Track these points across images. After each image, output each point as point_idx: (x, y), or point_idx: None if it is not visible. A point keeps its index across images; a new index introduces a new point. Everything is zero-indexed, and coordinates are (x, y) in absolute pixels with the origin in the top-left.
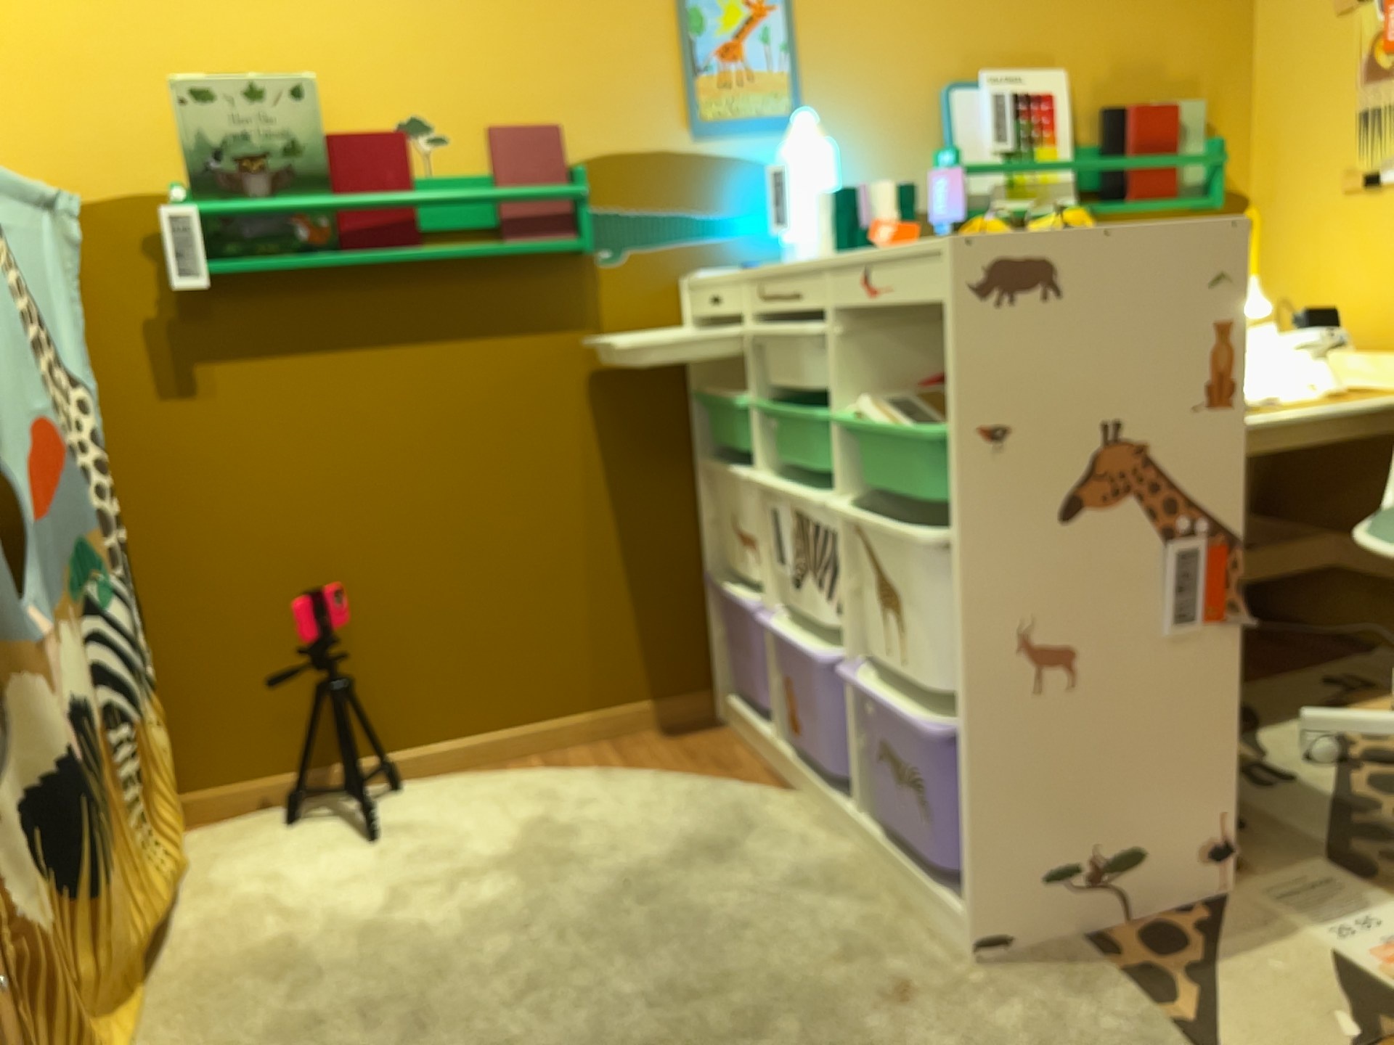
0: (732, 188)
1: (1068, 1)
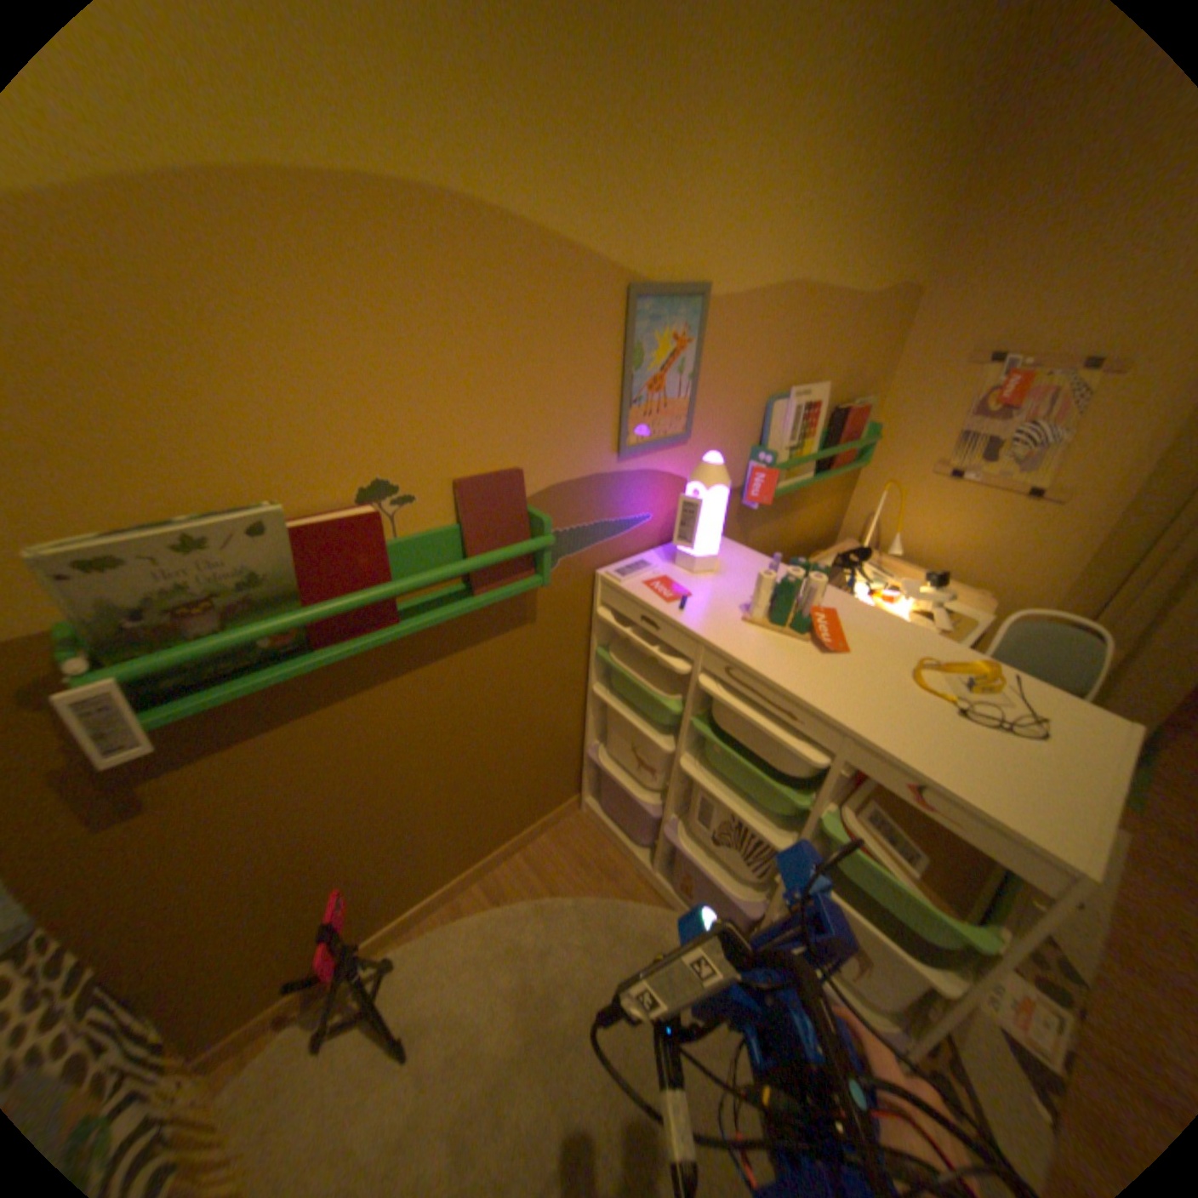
0: (638, 494)
1: (842, 329)
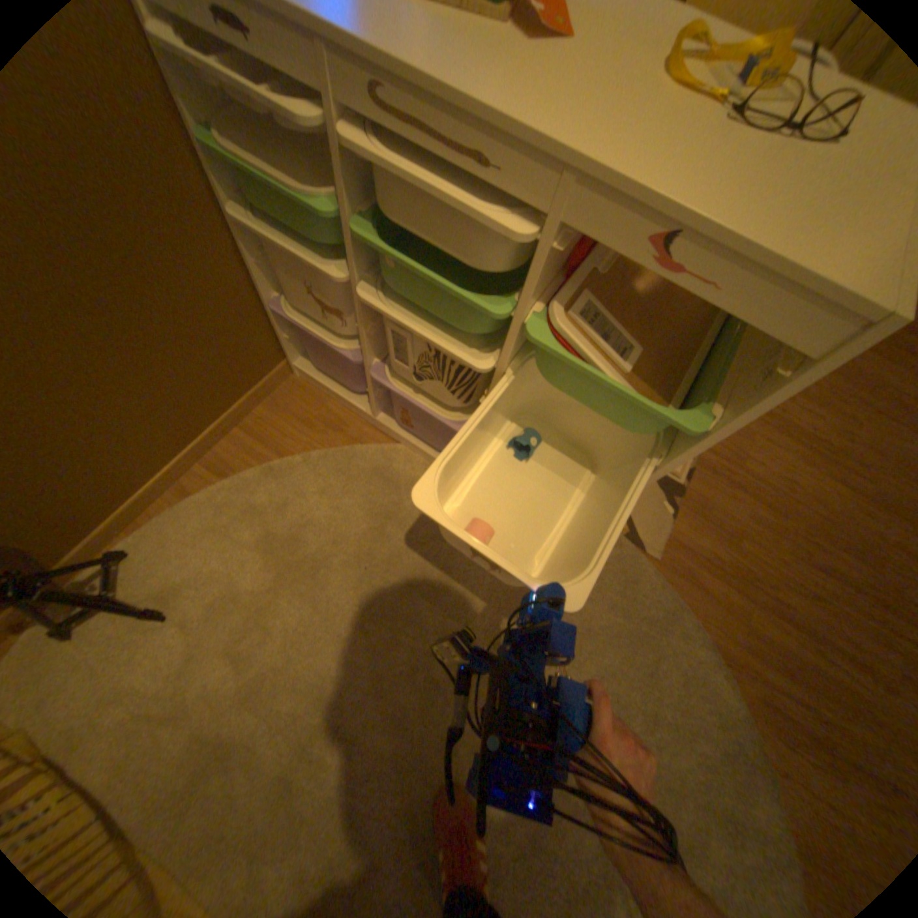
0: None
1: None
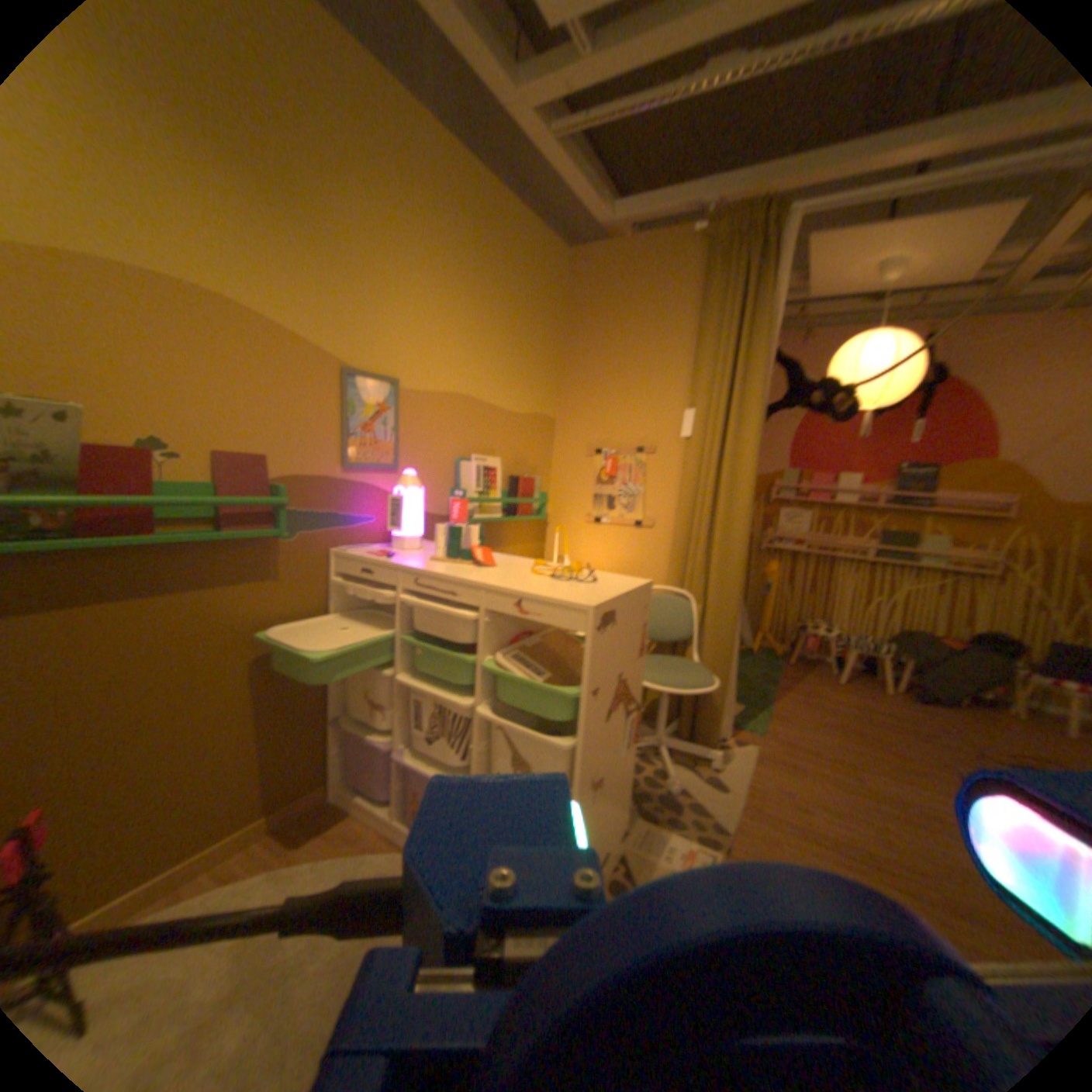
0: (363, 500)
1: (502, 429)
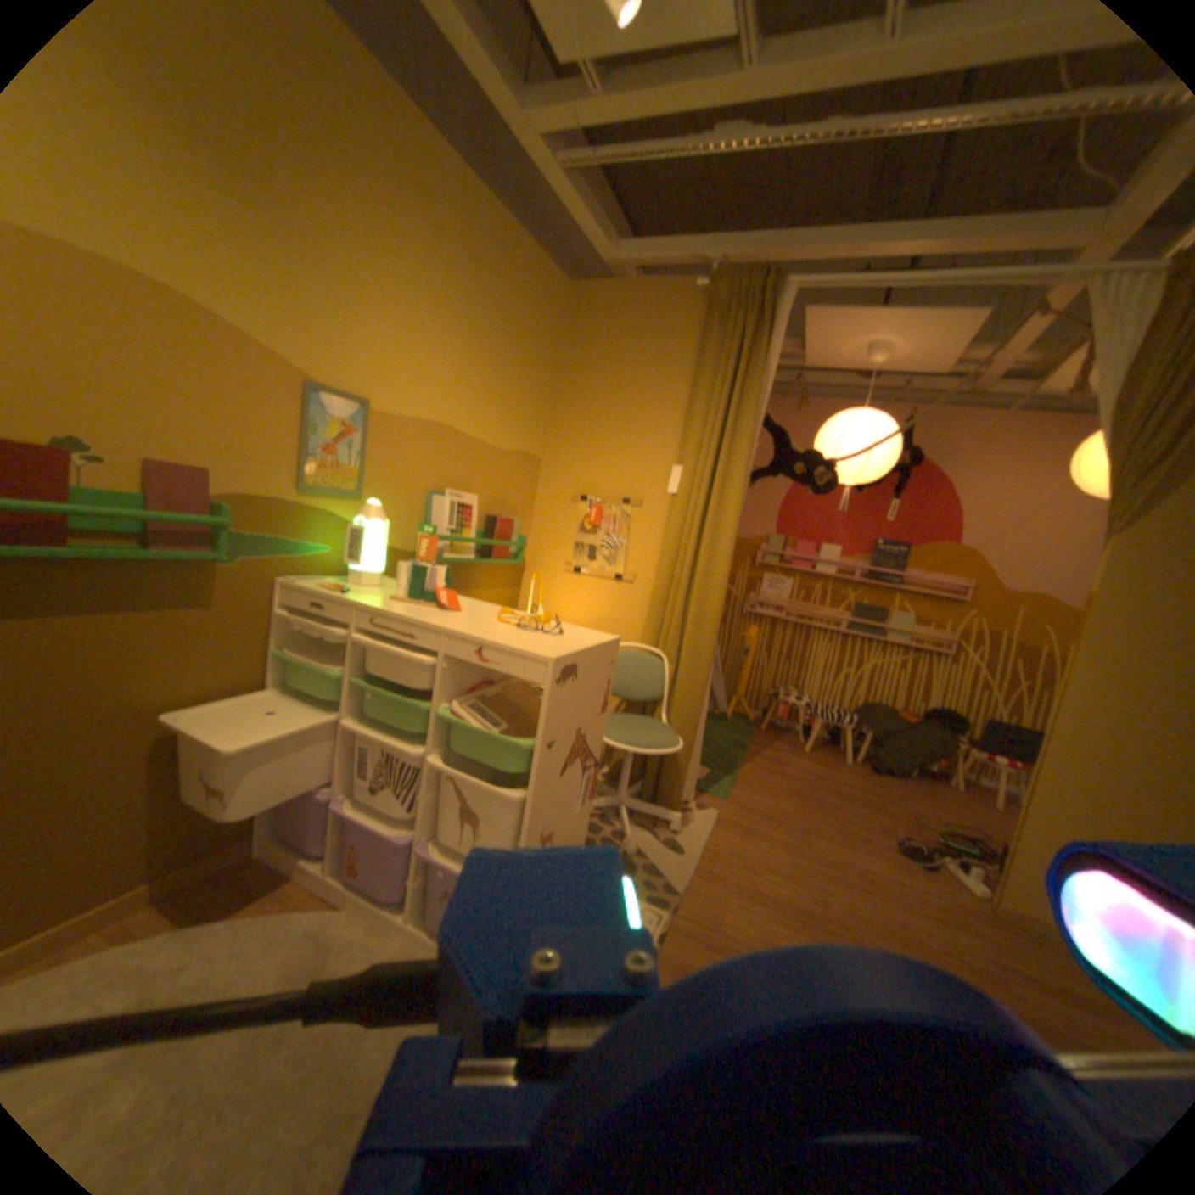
0: (317, 528)
1: (481, 465)
